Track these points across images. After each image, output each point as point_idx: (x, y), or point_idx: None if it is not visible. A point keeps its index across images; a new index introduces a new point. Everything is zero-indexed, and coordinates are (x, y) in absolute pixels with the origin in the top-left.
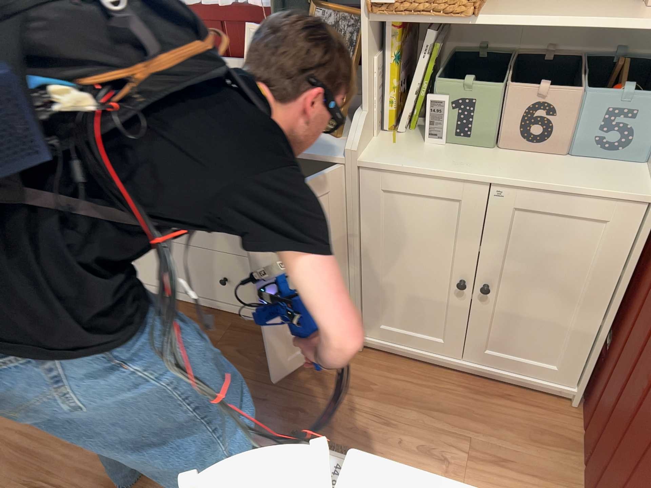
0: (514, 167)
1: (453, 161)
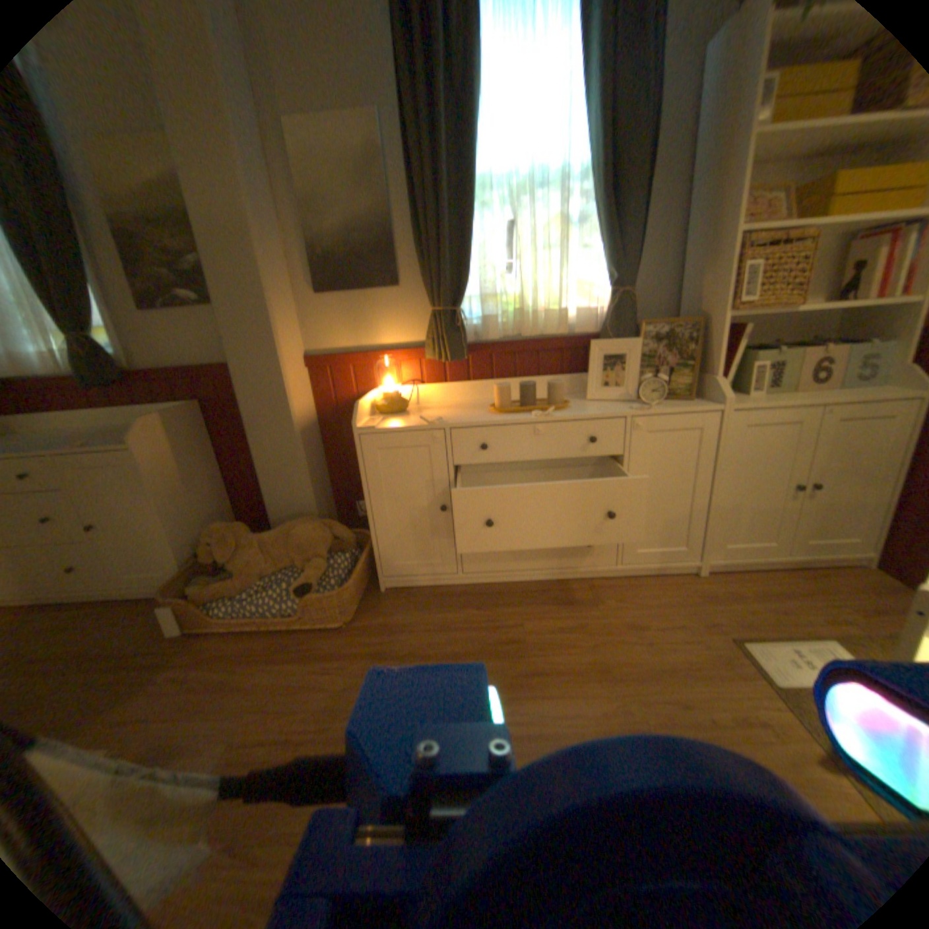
0: (825, 396)
1: (786, 398)
